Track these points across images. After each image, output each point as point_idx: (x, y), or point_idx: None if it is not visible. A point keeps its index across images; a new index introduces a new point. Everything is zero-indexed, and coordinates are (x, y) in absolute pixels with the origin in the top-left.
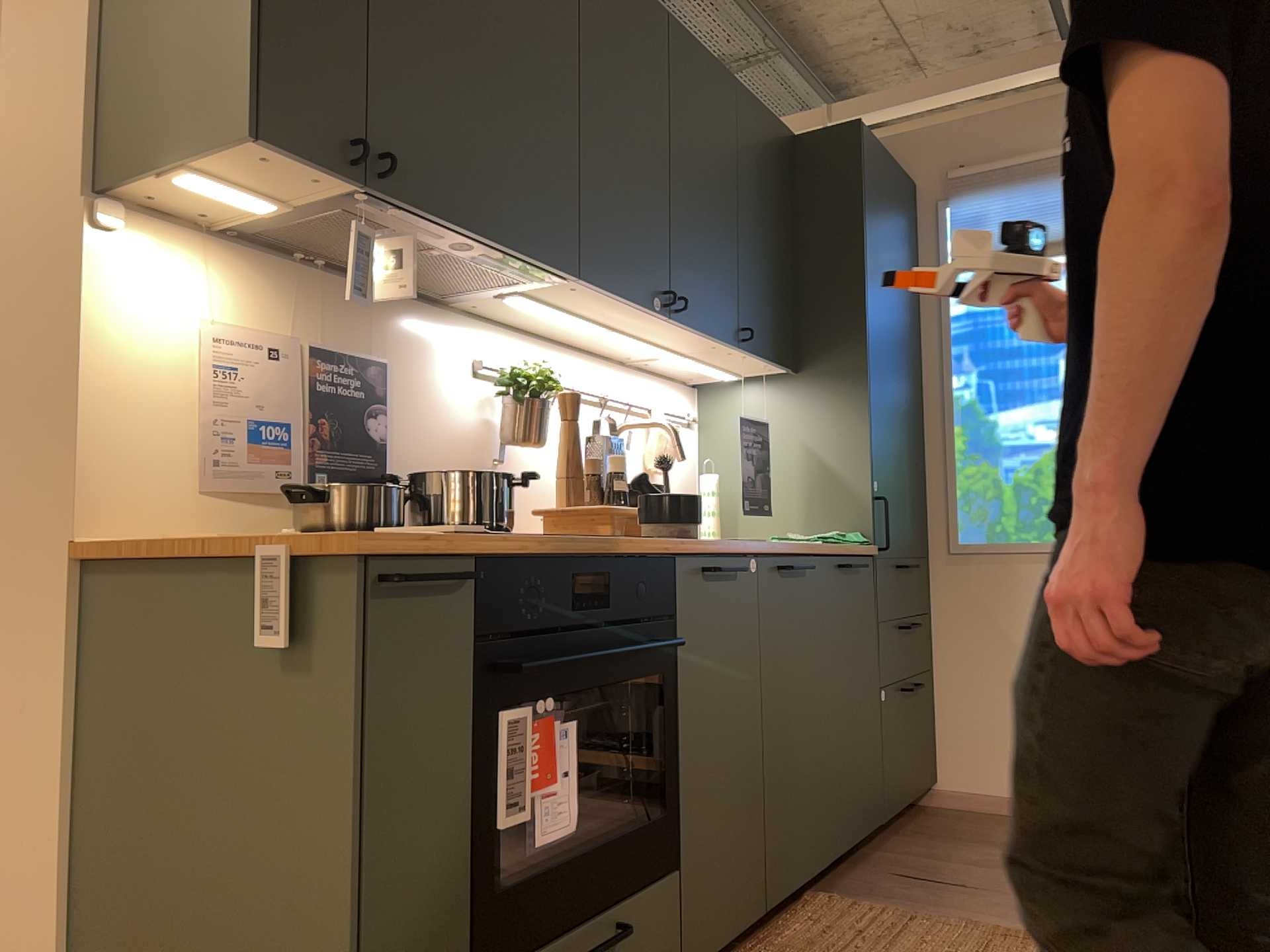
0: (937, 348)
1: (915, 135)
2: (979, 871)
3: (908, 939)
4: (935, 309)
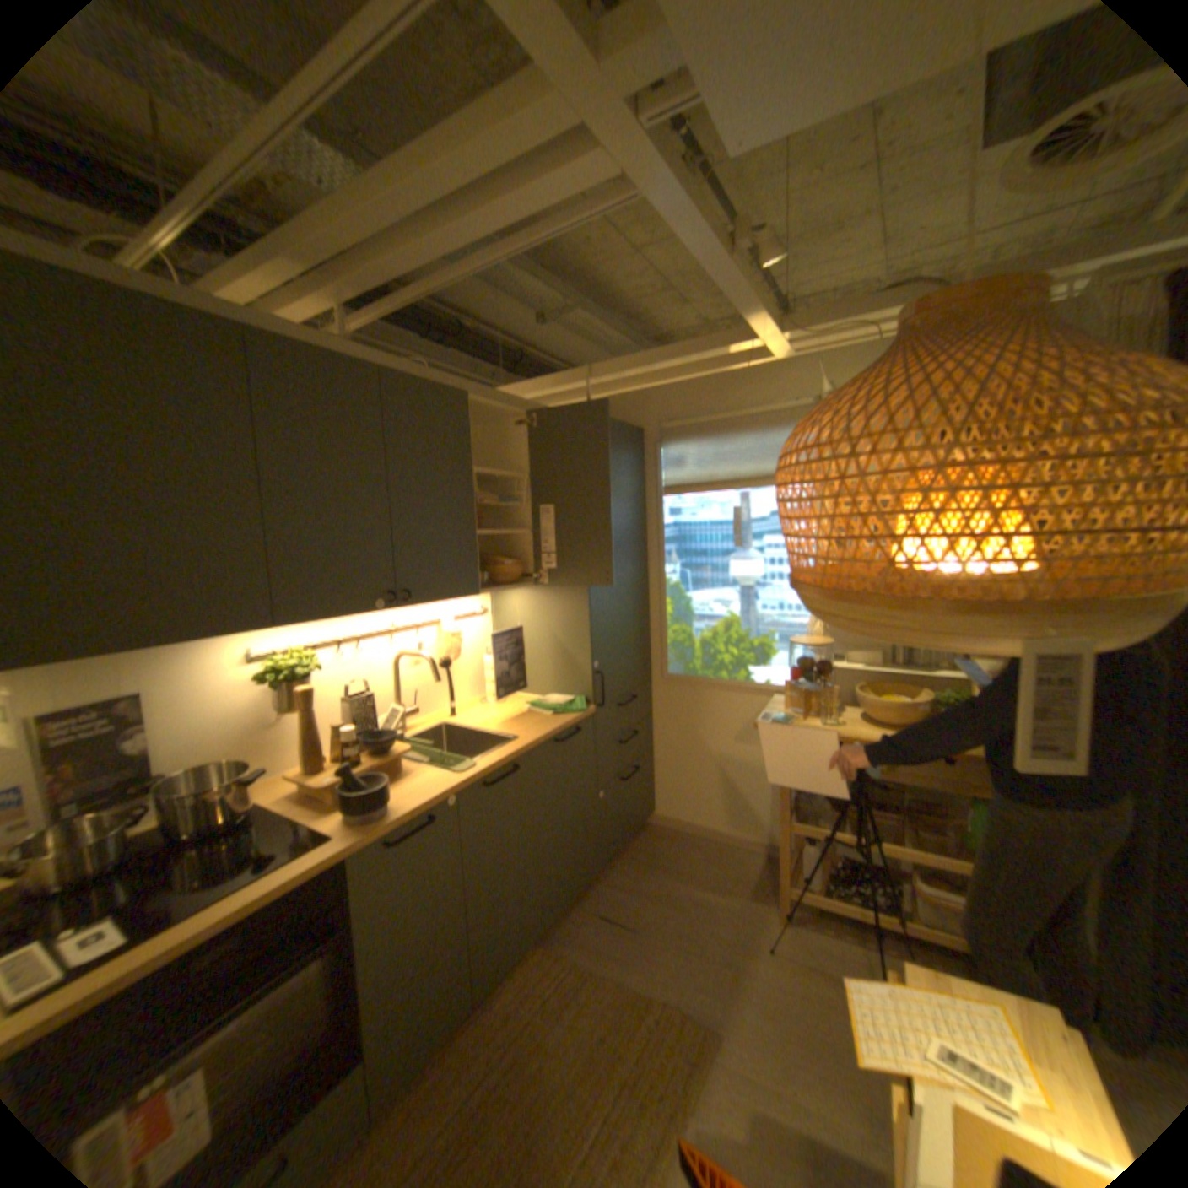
0: (656, 546)
1: (643, 392)
2: (650, 912)
3: (571, 1013)
4: (655, 518)
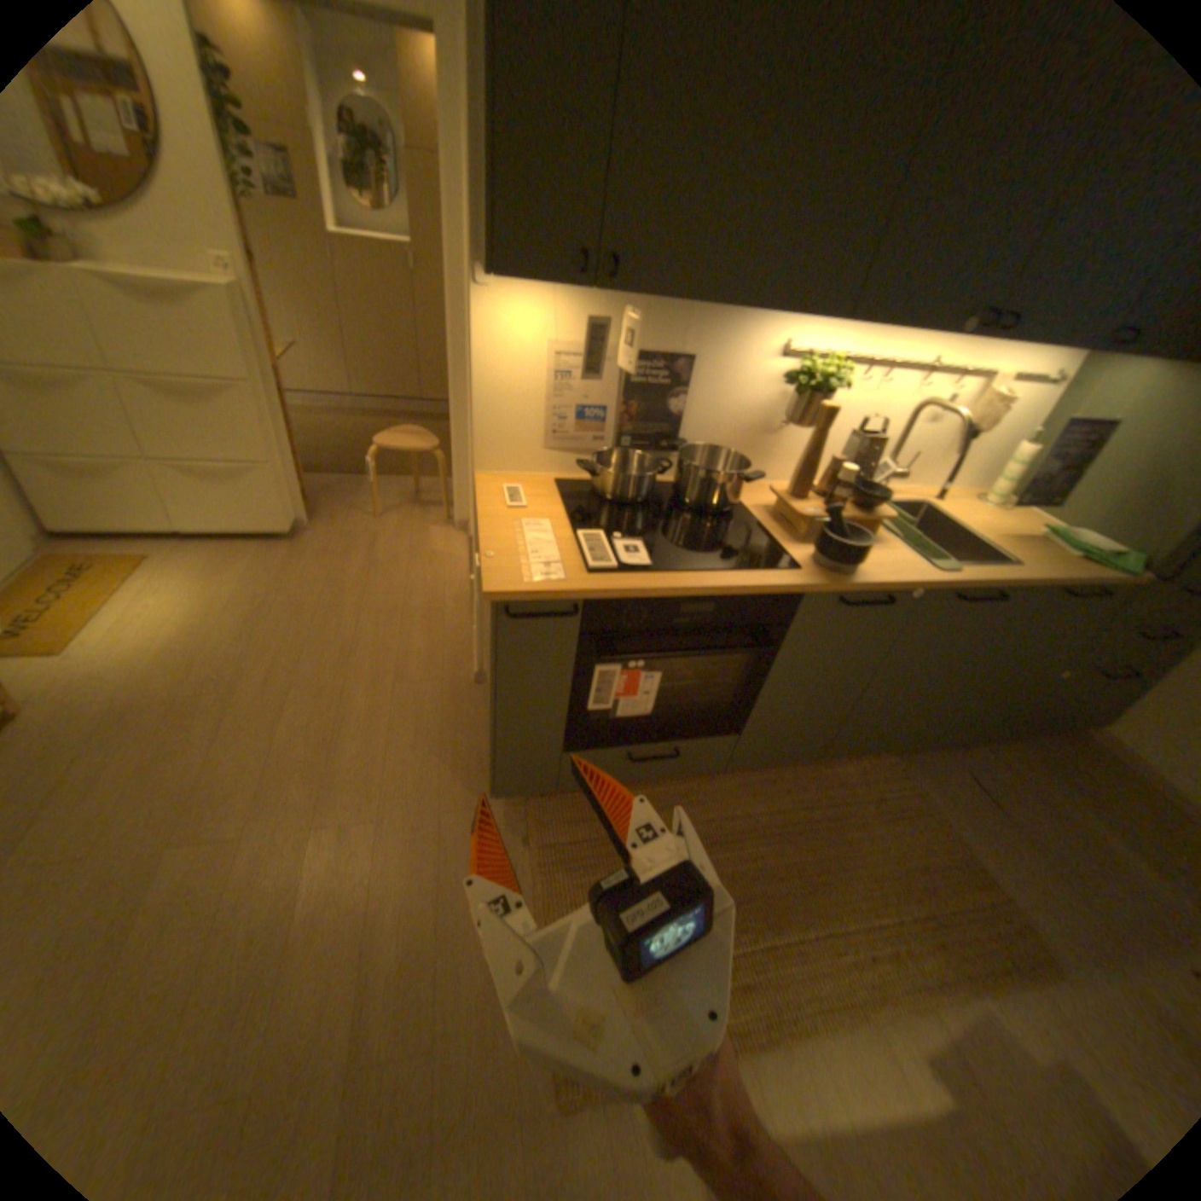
0: None
1: None
2: (1038, 813)
3: (905, 827)
4: None
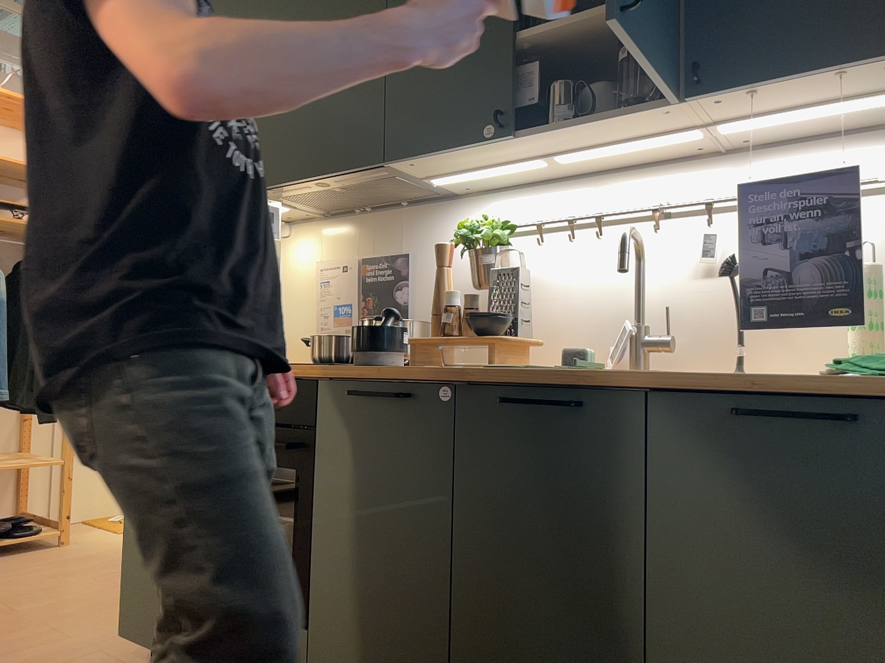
0: None
1: None
2: None
3: None
4: None
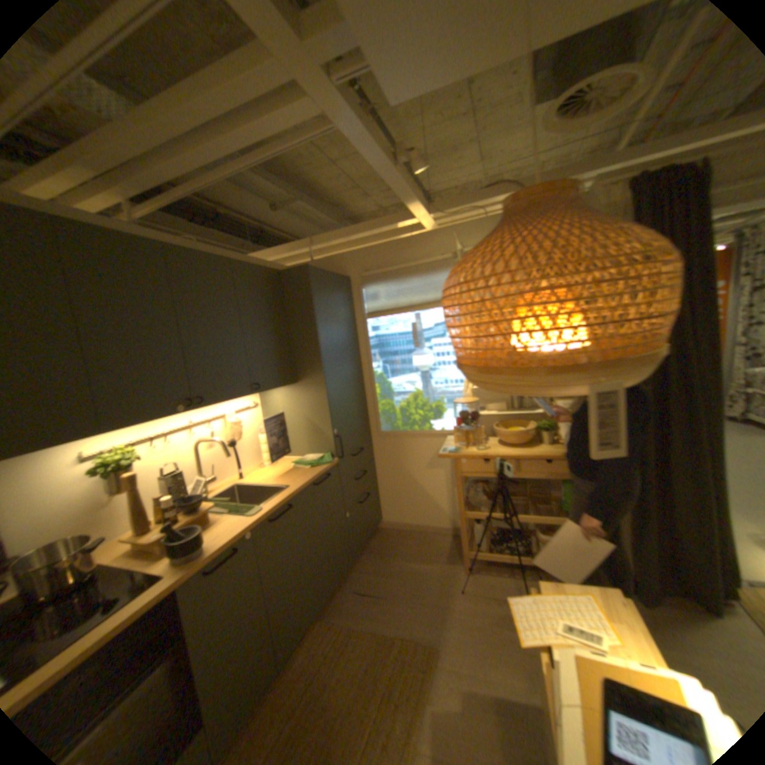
0: (366, 351)
1: (348, 254)
2: (386, 583)
3: (343, 659)
4: (364, 334)
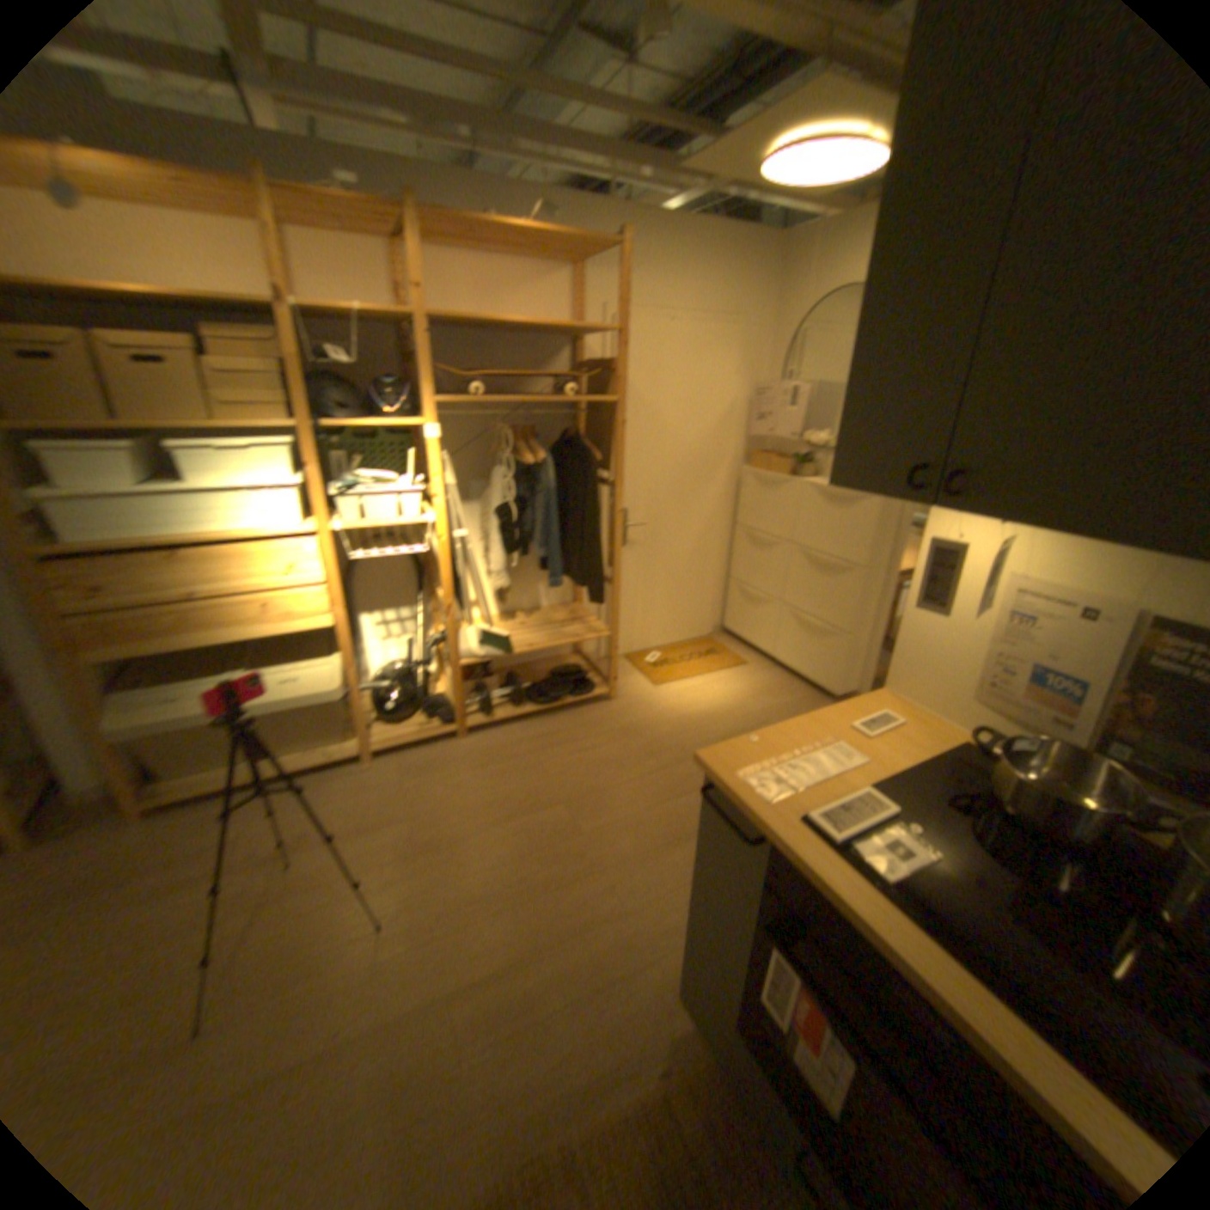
0: None
1: None
2: None
3: None
4: None
